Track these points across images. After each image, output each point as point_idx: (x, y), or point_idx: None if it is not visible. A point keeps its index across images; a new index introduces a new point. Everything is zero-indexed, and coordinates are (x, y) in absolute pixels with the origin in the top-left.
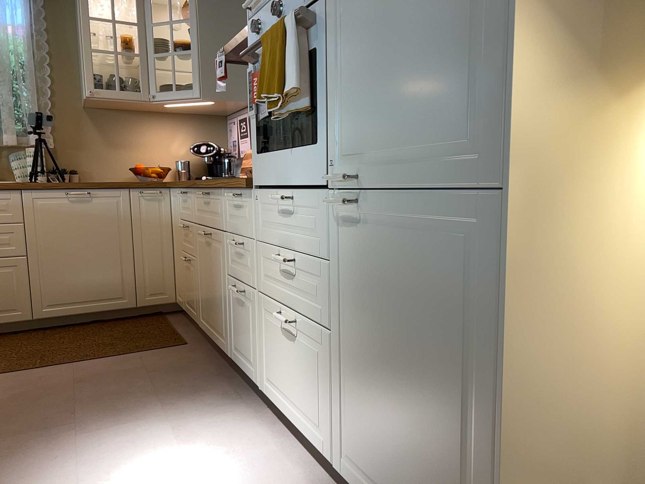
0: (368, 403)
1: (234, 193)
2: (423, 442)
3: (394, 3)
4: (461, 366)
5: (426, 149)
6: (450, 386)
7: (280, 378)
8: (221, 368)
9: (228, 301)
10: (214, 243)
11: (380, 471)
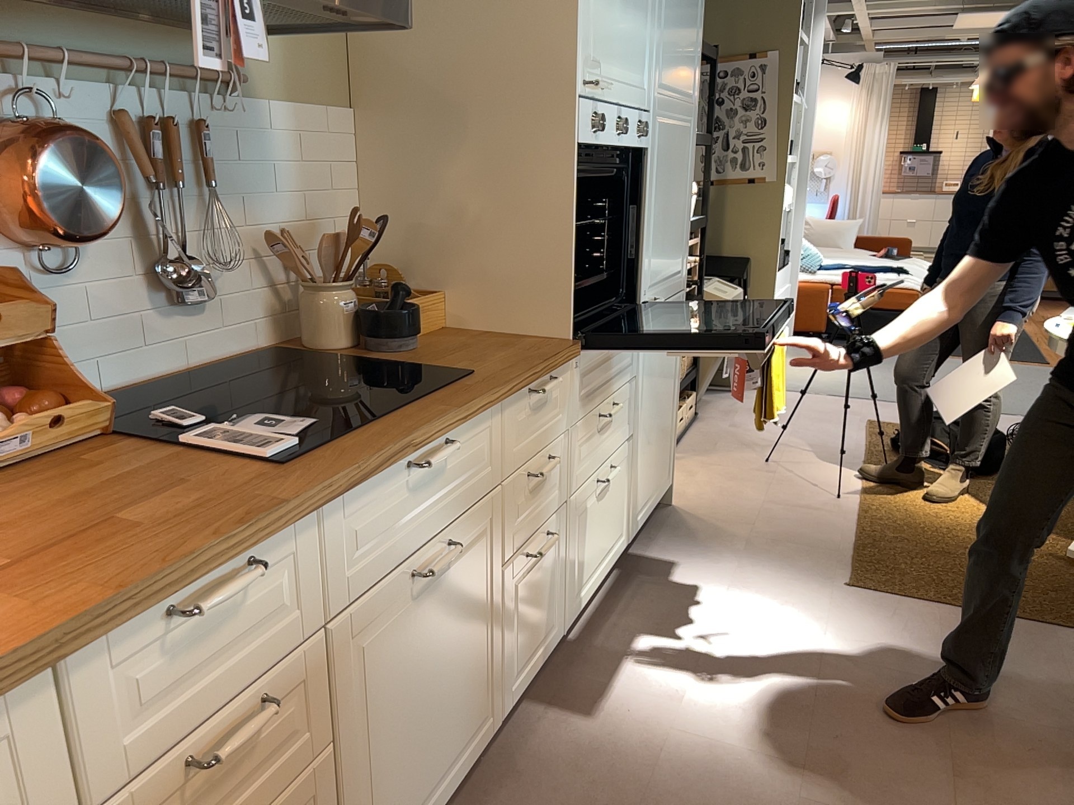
0: (648, 451)
1: (547, 381)
2: (663, 434)
3: (670, 188)
4: (673, 377)
5: (672, 274)
6: (670, 391)
7: (590, 561)
8: (472, 802)
9: (501, 617)
10: (454, 556)
11: (649, 486)
